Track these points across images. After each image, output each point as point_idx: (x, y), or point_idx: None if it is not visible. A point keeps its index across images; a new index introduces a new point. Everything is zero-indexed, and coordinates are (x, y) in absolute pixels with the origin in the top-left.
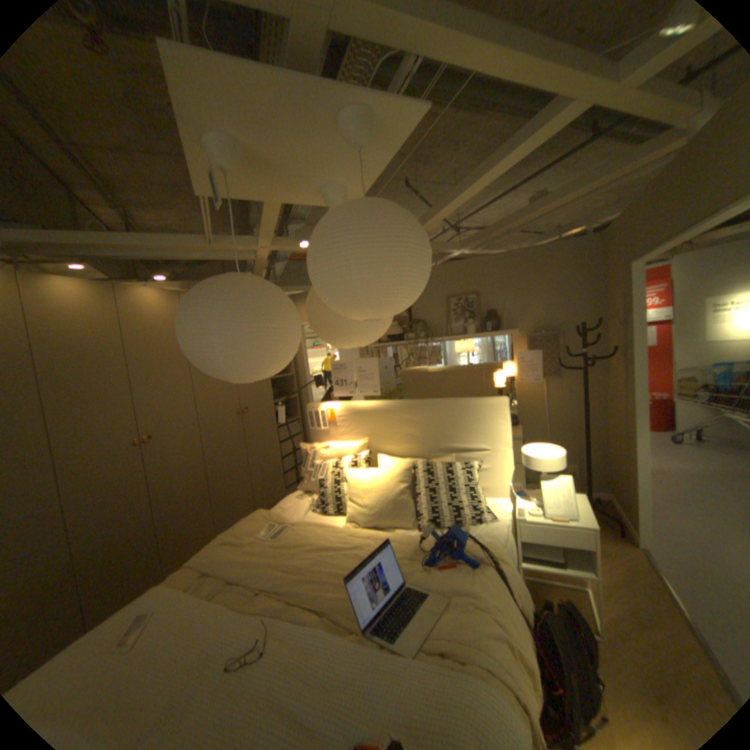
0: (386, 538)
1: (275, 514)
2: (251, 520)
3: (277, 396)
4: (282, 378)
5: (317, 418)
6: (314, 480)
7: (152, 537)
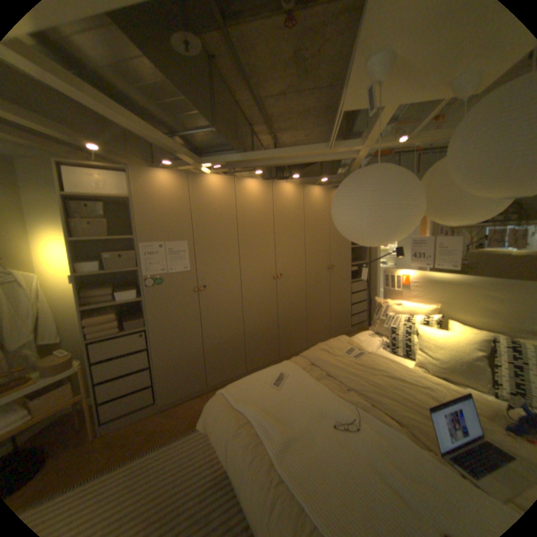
0: (460, 392)
1: (354, 341)
2: (338, 340)
3: (353, 260)
4: (357, 247)
5: (392, 281)
6: (387, 326)
7: (276, 332)
